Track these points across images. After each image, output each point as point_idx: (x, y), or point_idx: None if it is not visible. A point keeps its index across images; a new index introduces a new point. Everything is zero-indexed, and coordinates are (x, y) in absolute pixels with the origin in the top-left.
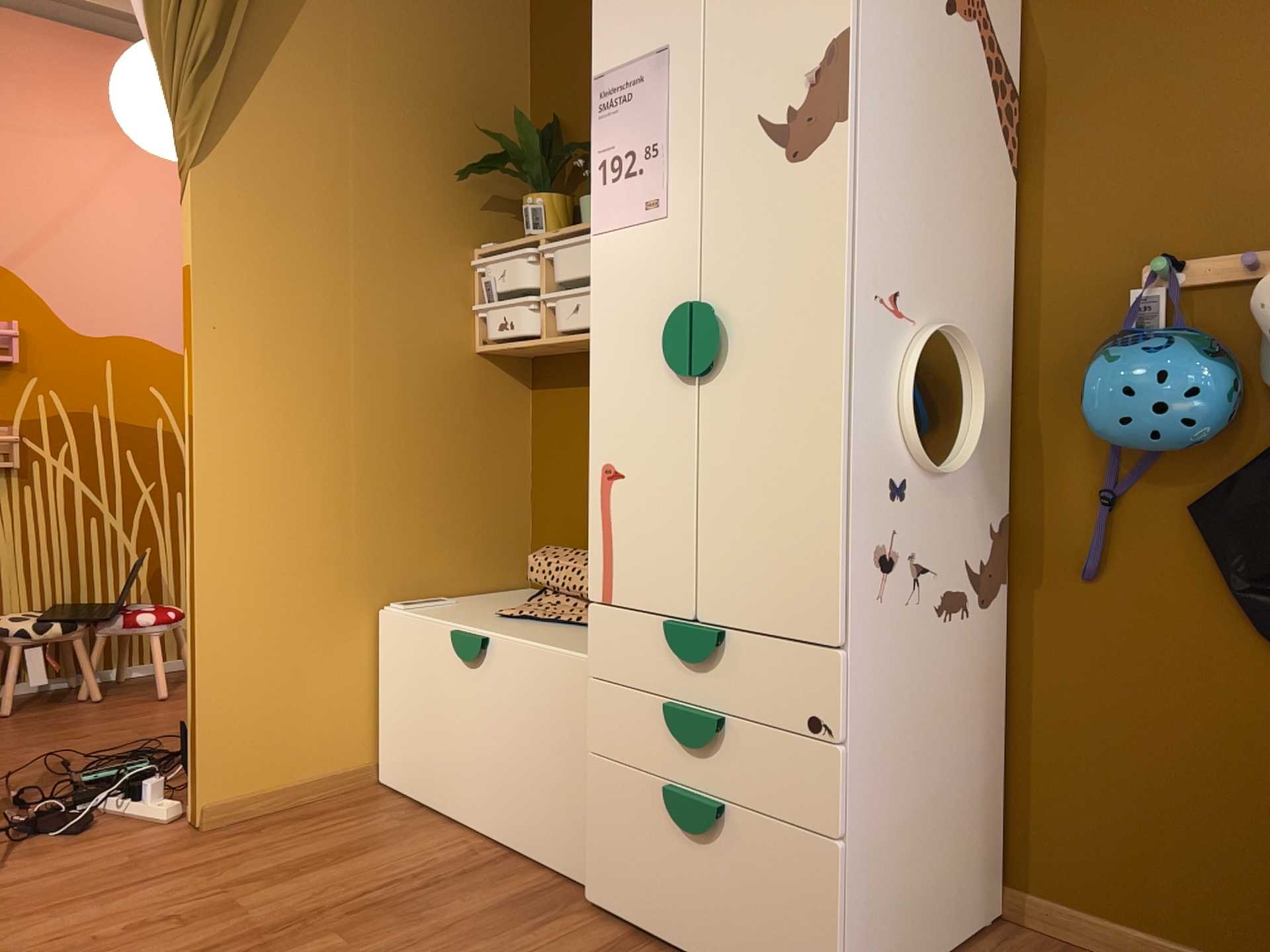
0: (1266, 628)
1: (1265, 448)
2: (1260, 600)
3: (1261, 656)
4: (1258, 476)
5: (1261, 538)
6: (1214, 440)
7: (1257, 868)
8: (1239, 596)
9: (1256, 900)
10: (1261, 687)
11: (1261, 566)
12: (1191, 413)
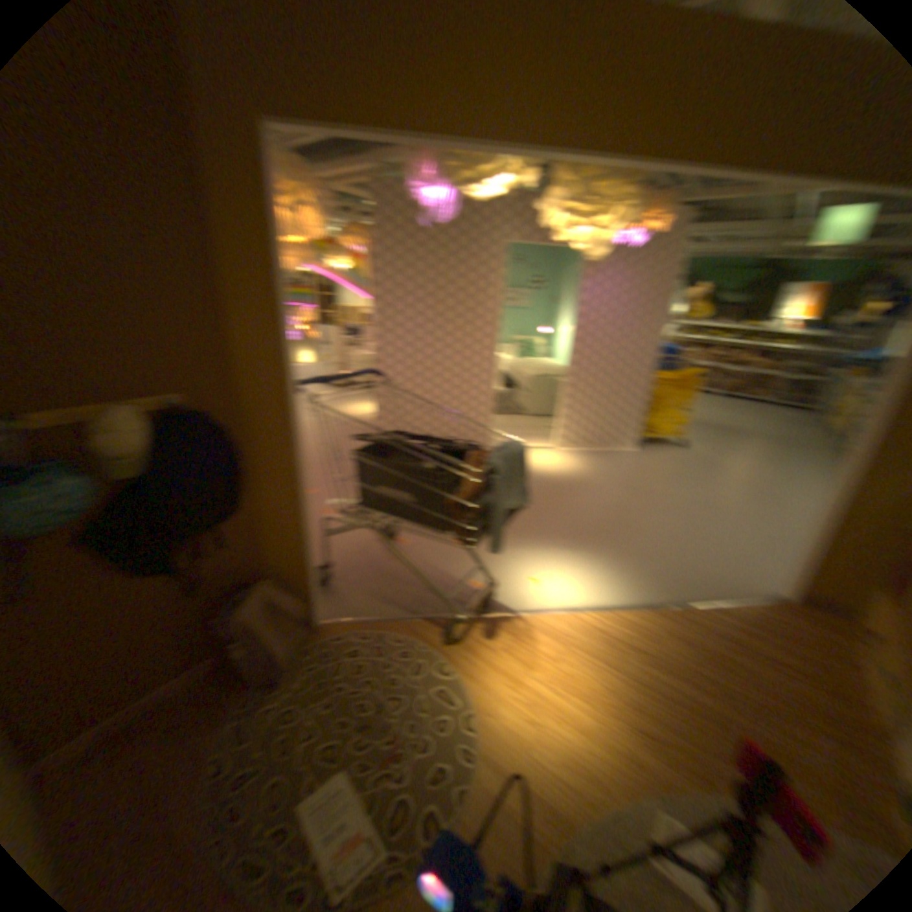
0: (124, 580)
1: (93, 505)
2: (118, 571)
3: (121, 589)
4: (101, 522)
5: (111, 547)
6: (73, 515)
7: (145, 661)
8: (105, 574)
9: (148, 671)
10: (125, 600)
11: (113, 557)
12: (65, 512)
